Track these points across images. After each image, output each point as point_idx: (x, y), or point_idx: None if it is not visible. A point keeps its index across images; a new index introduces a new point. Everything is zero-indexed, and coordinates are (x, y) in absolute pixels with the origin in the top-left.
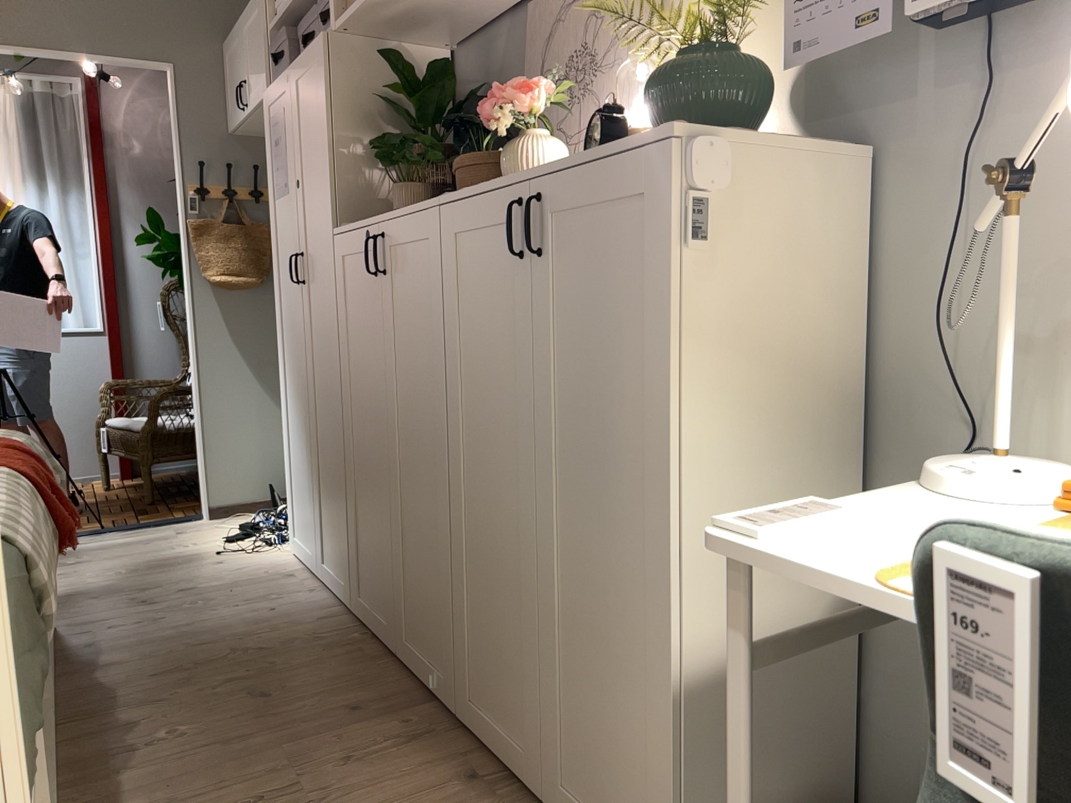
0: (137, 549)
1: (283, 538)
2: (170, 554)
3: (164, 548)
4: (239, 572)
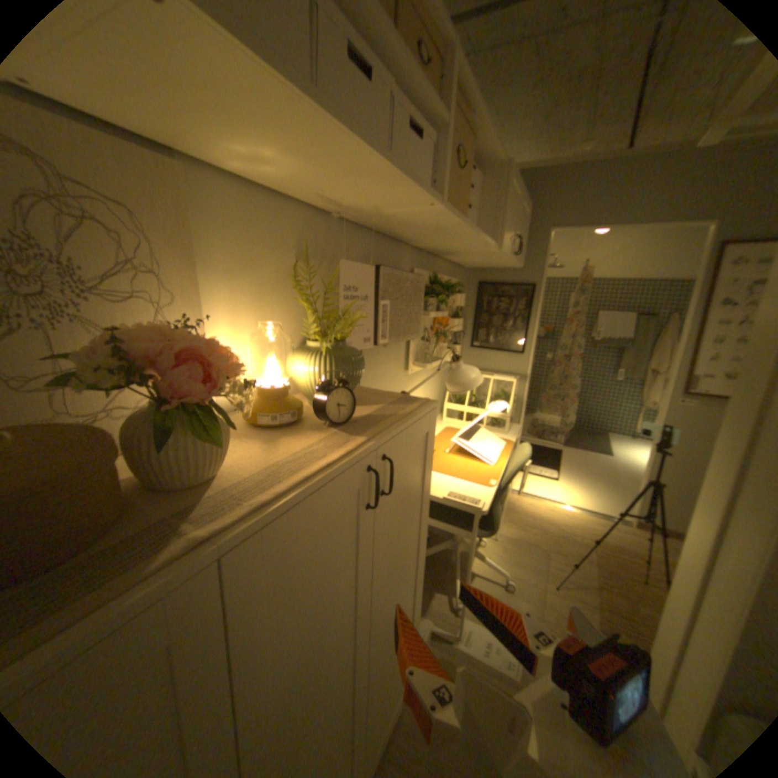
0: None
1: None
2: None
3: None
4: None
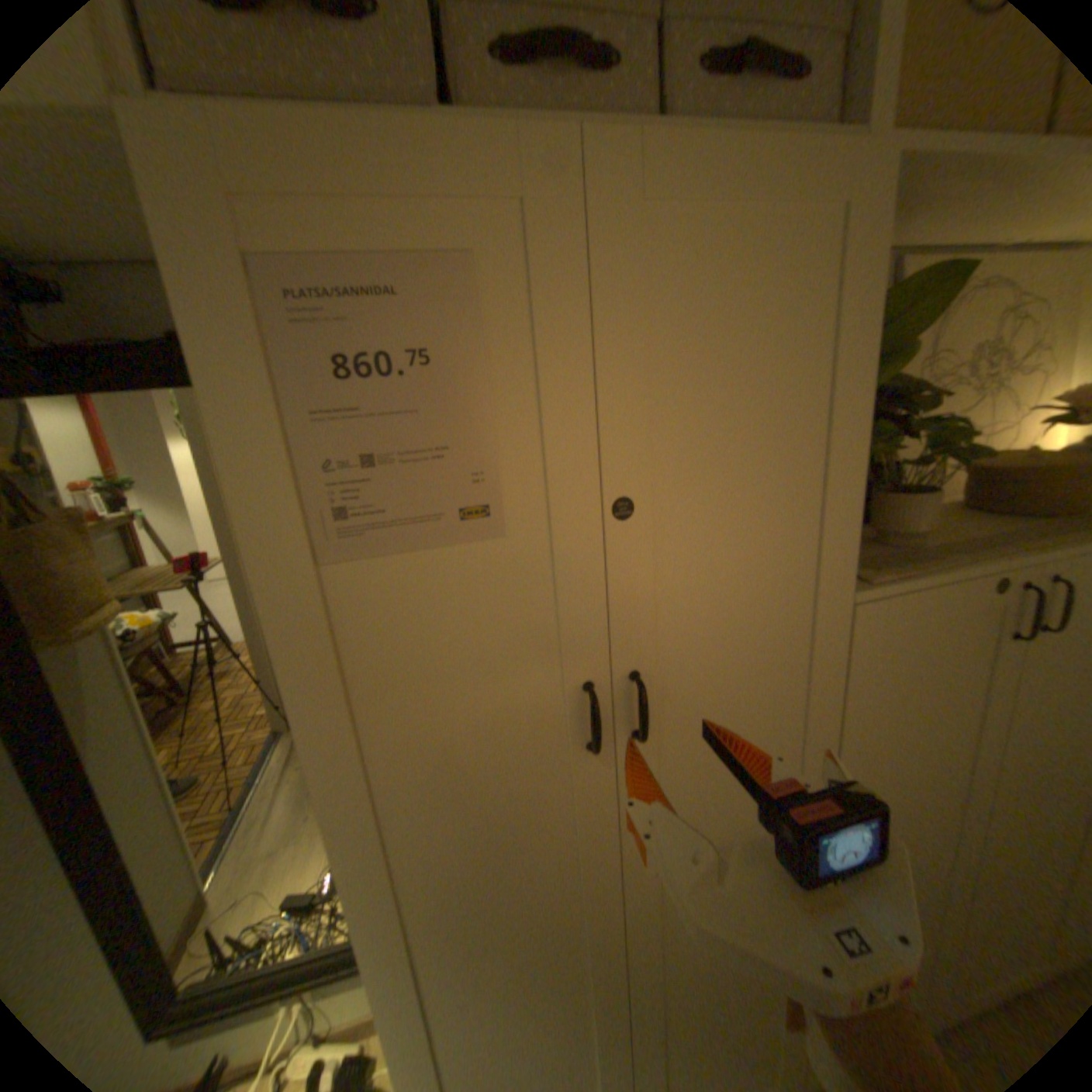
0: None
1: None
2: None
3: None
4: None
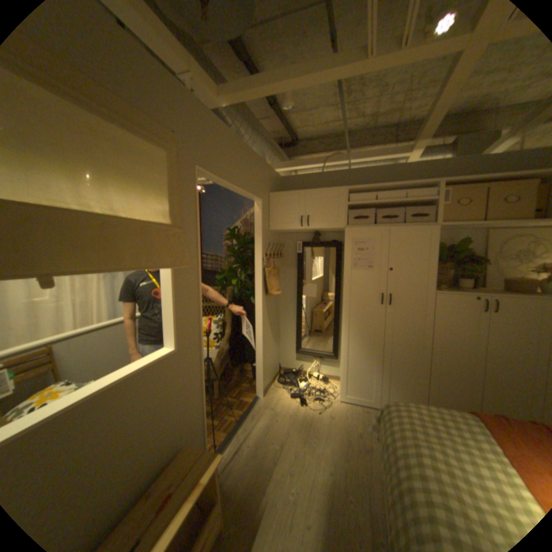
0: (283, 427)
1: (319, 397)
2: (304, 424)
3: (292, 422)
4: (350, 420)
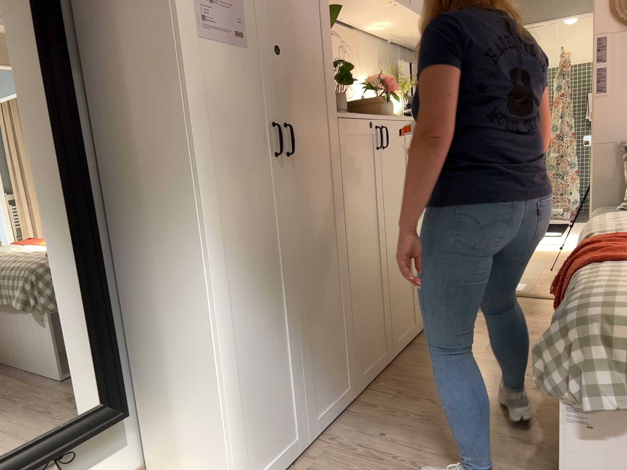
0: None
1: None
2: None
3: None
4: None
